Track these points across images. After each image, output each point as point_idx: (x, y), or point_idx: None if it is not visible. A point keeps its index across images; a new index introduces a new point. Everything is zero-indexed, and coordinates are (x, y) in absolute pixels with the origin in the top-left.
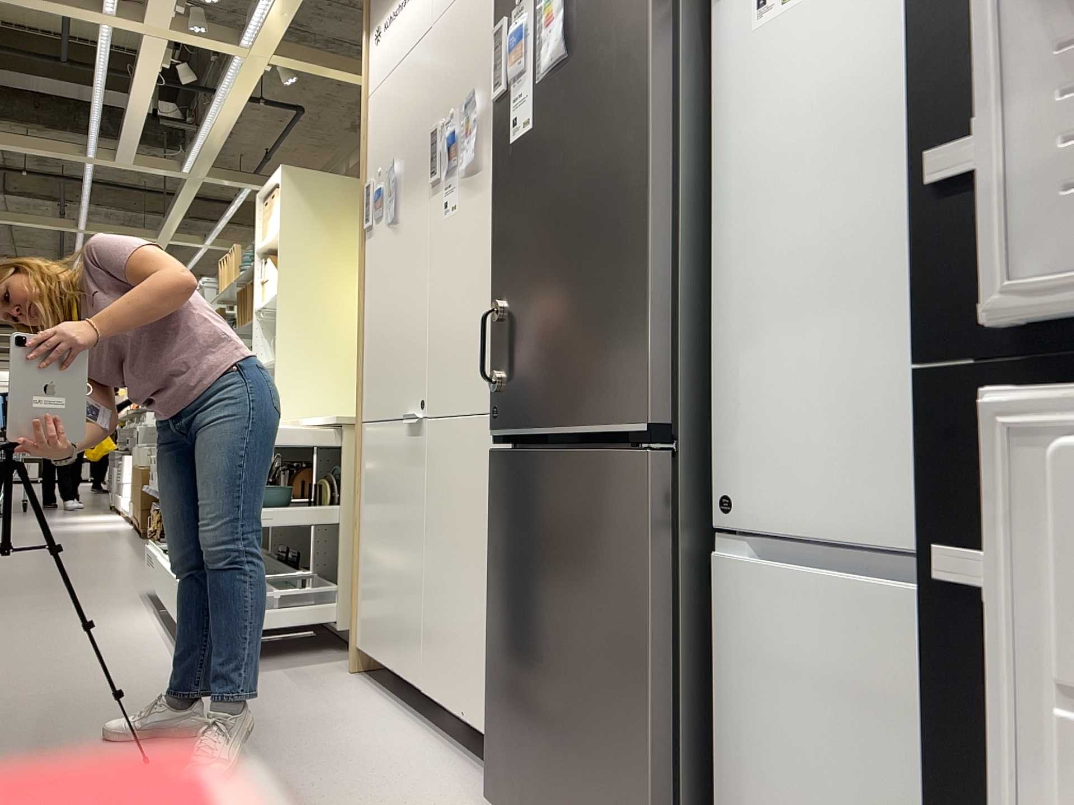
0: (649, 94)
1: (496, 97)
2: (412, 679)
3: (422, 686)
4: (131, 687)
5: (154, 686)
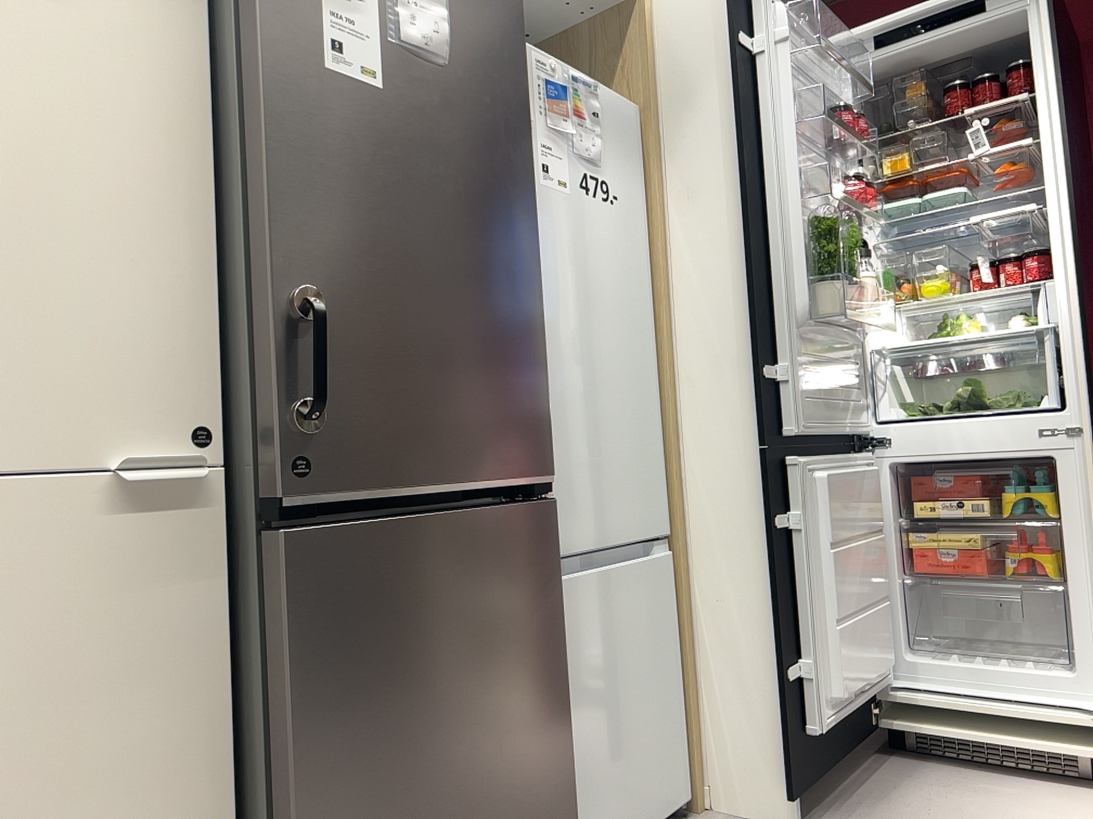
0: (533, 188)
1: None
2: None
3: None
4: None
5: None
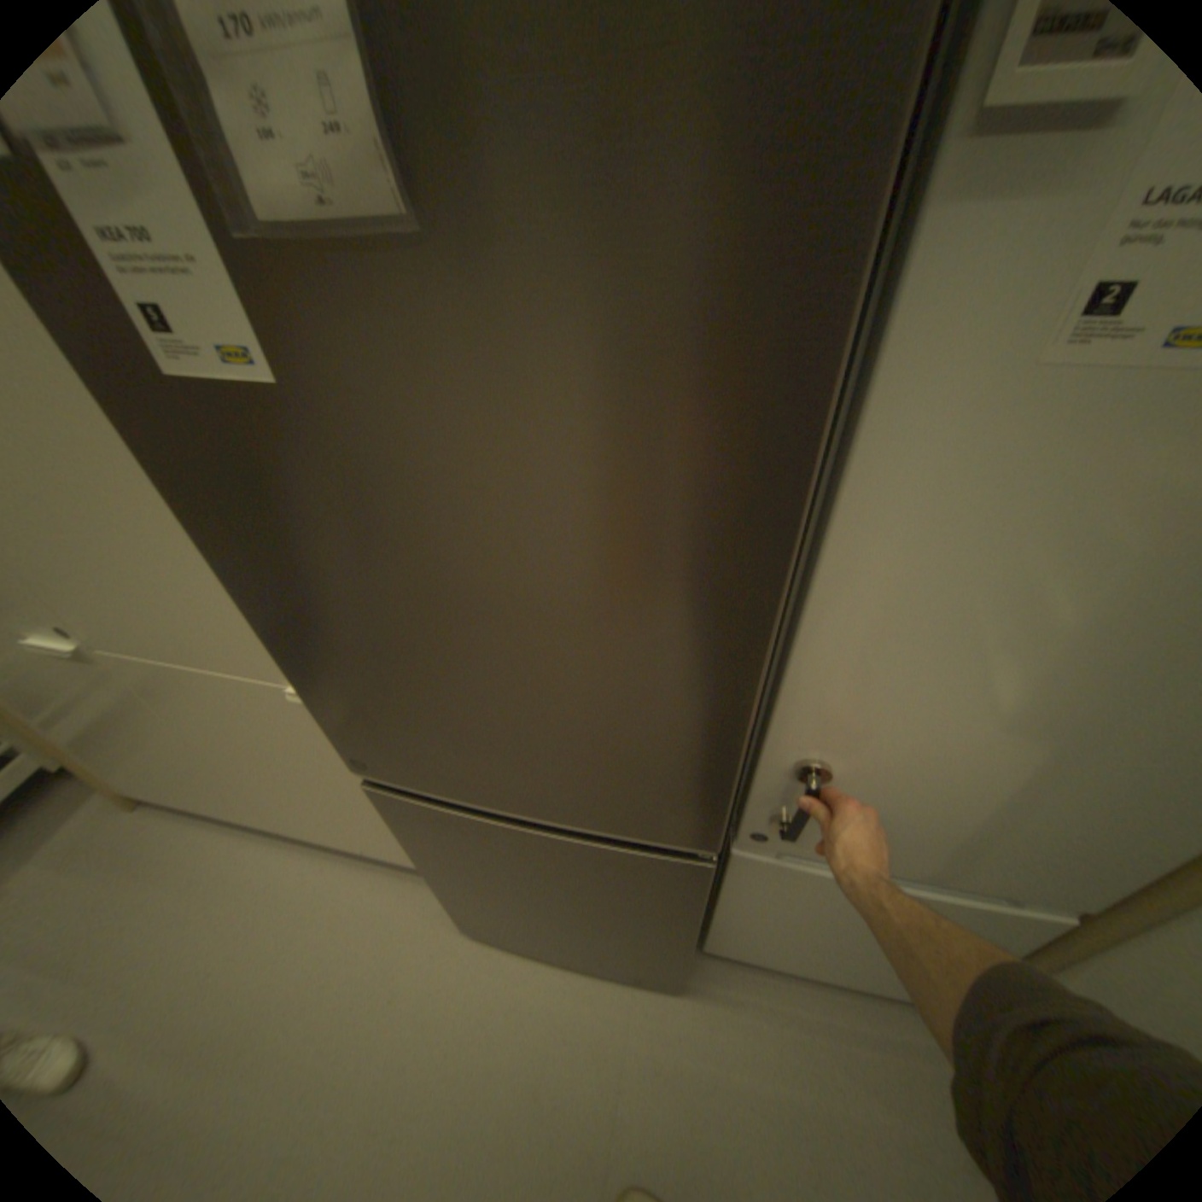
0: (798, 503)
1: None
2: (253, 825)
3: (275, 830)
4: None
5: None
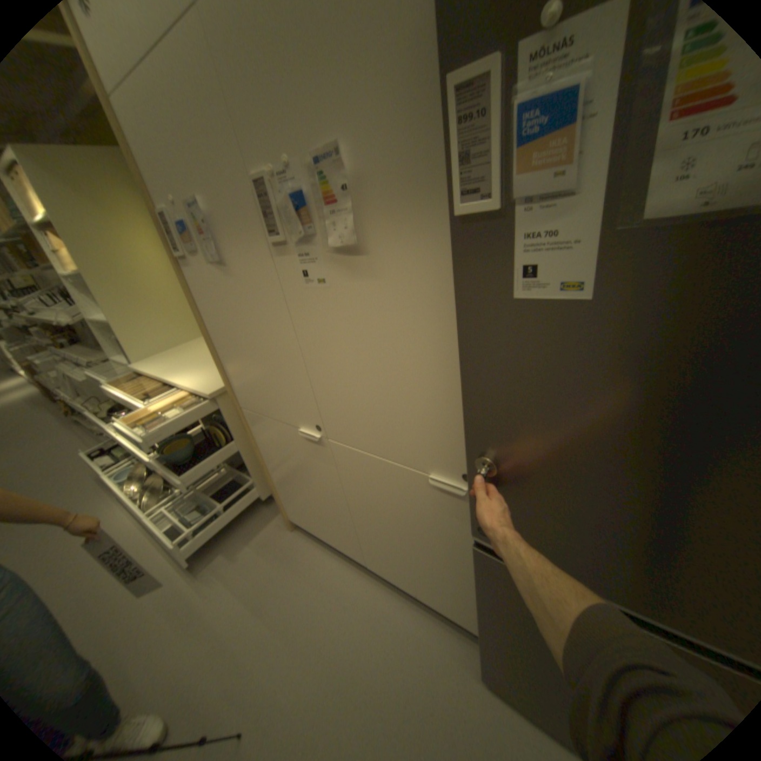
0: None
1: (467, 207)
2: (353, 558)
3: (365, 565)
4: (159, 616)
5: (174, 607)
